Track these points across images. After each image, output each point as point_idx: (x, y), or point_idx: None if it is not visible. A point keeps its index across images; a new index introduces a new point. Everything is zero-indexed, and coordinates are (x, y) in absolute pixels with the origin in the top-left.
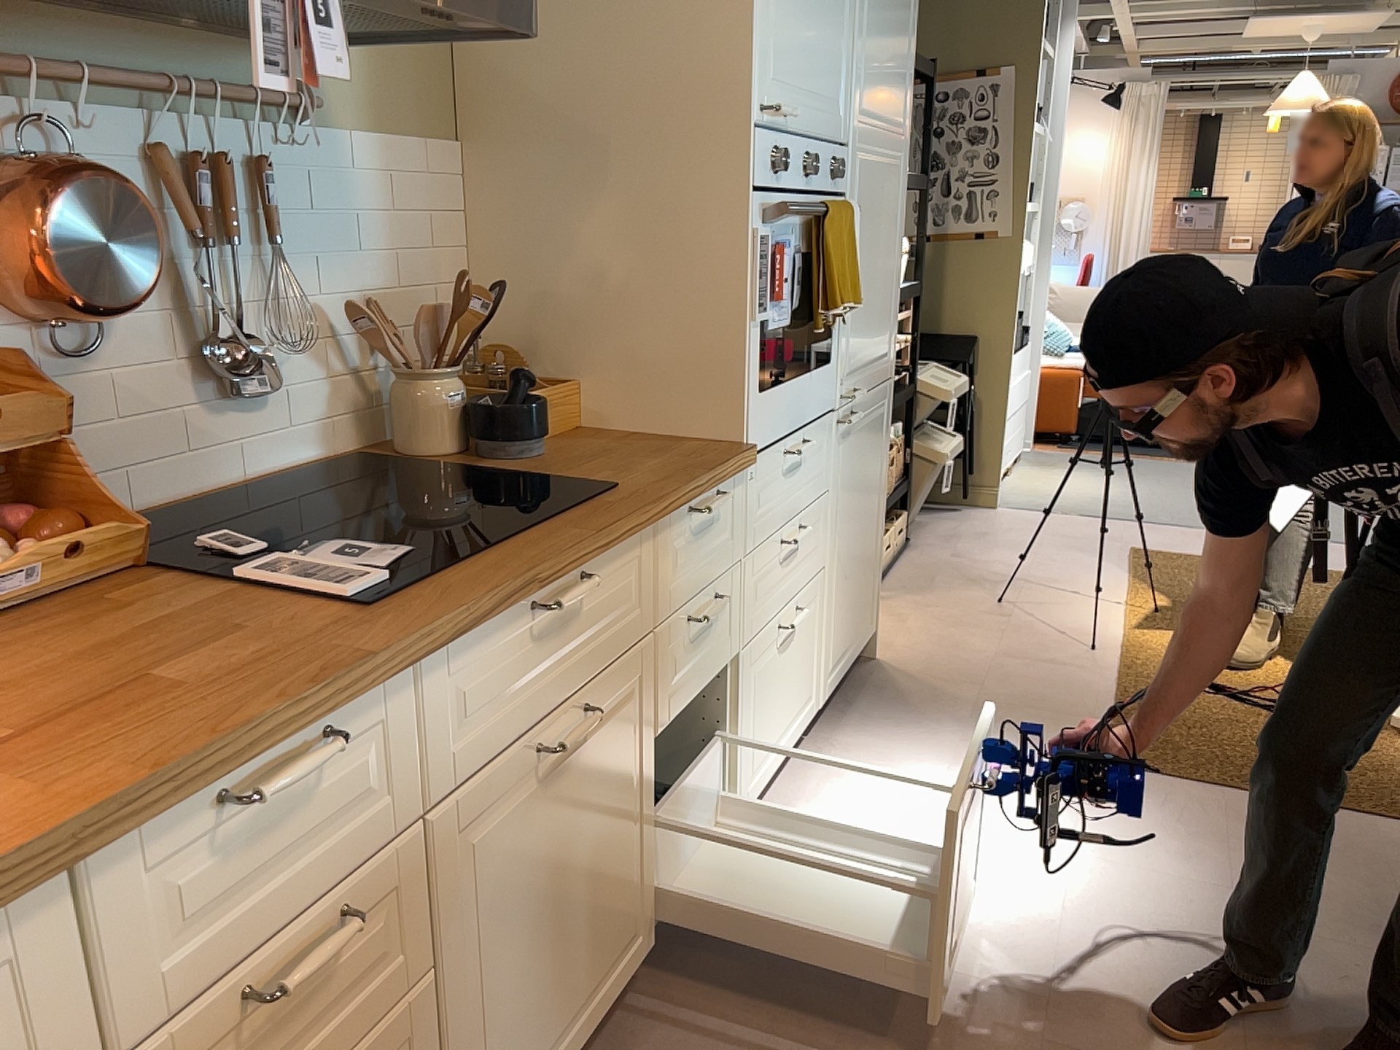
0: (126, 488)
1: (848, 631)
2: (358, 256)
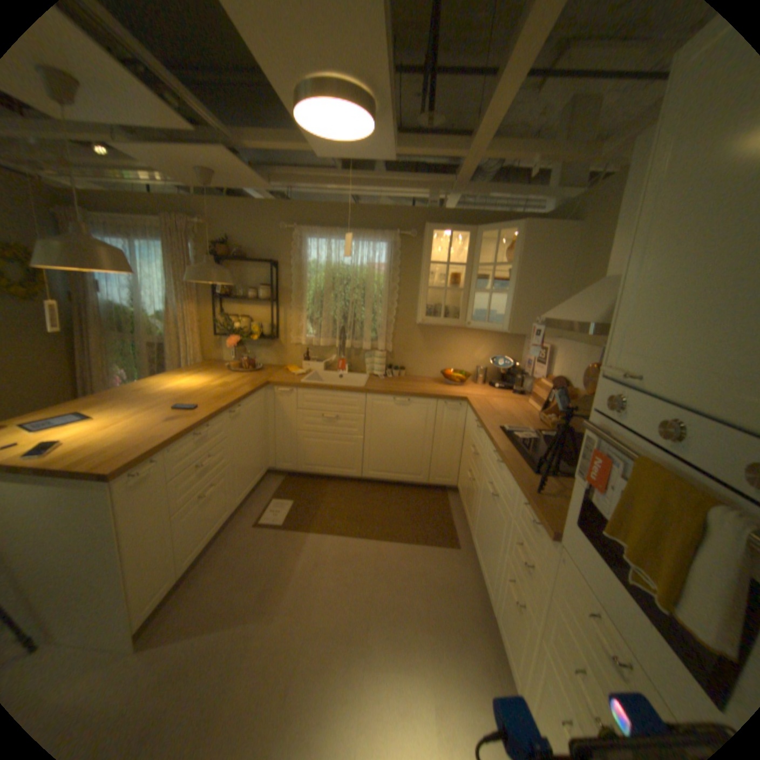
0: None
1: None
2: None
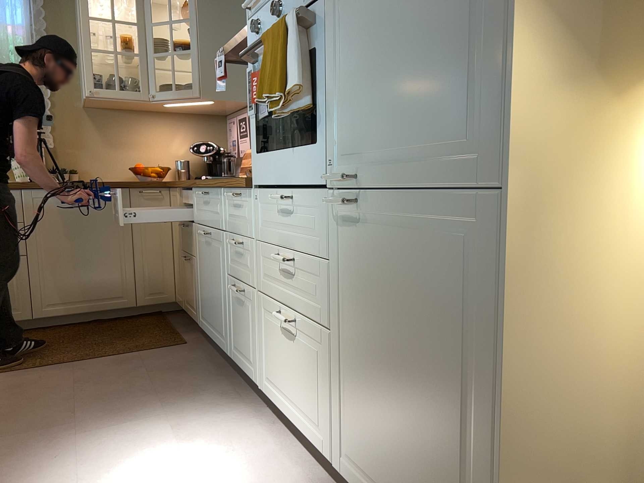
0: None
1: (385, 477)
2: None
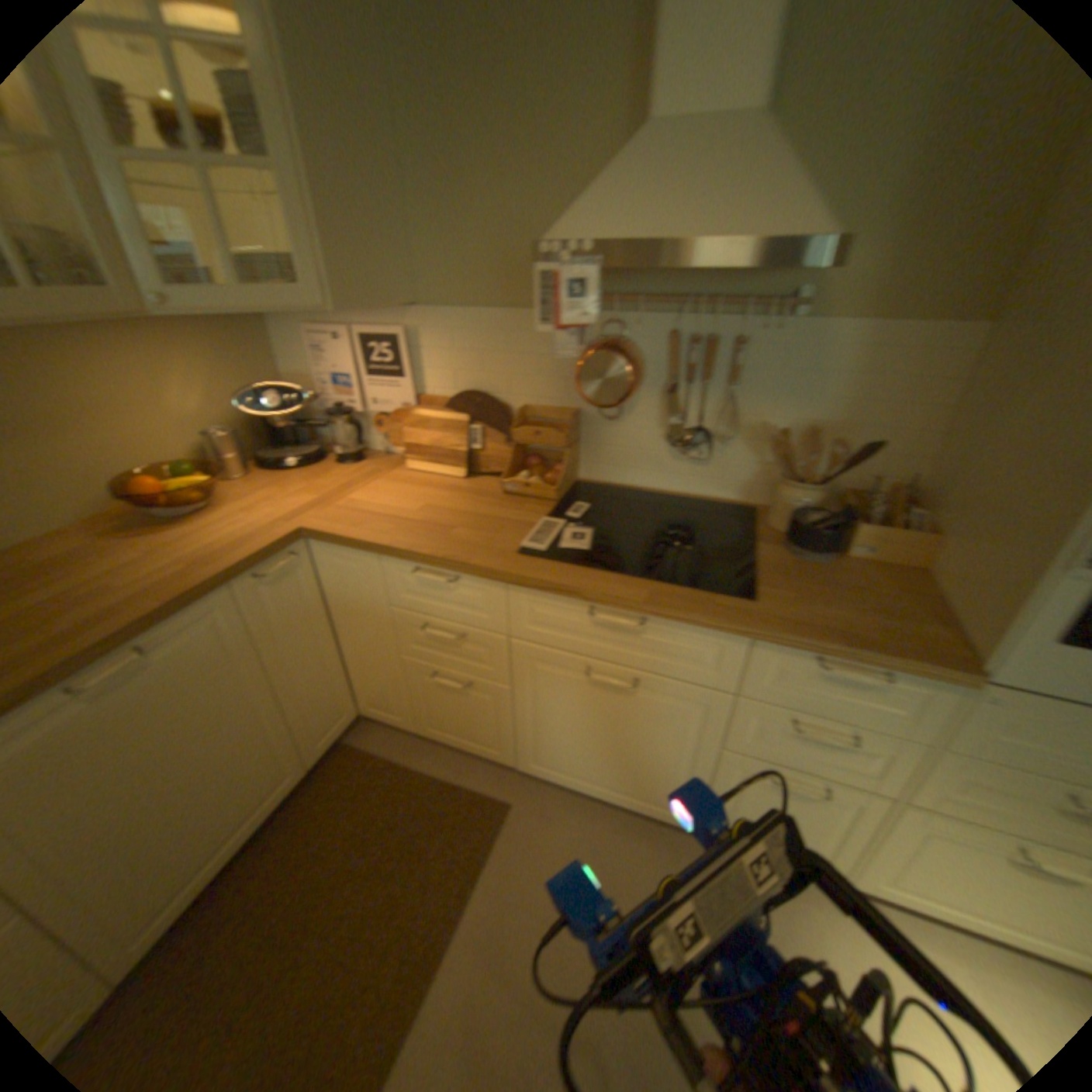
0: (619, 473)
1: None
2: (810, 396)
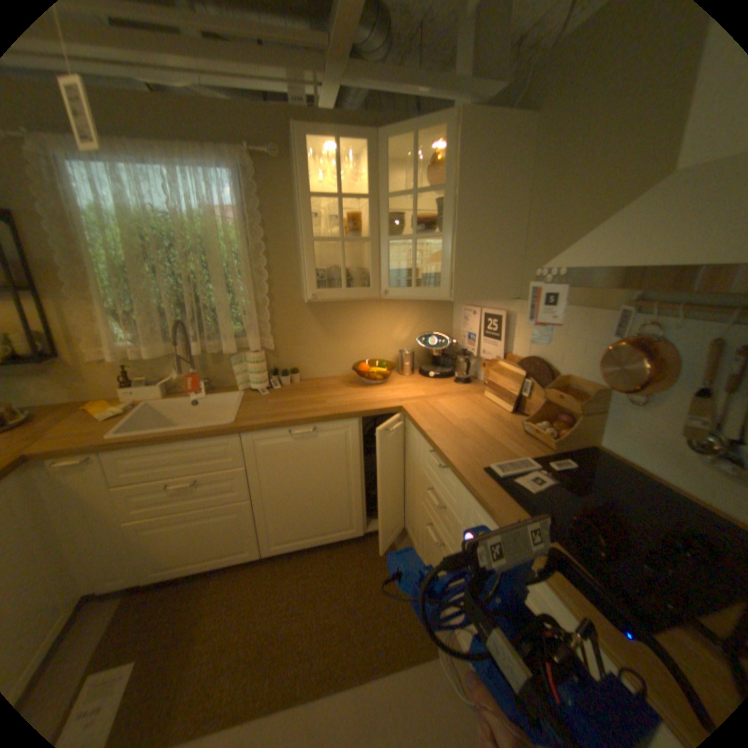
0: (640, 458)
1: None
2: None
